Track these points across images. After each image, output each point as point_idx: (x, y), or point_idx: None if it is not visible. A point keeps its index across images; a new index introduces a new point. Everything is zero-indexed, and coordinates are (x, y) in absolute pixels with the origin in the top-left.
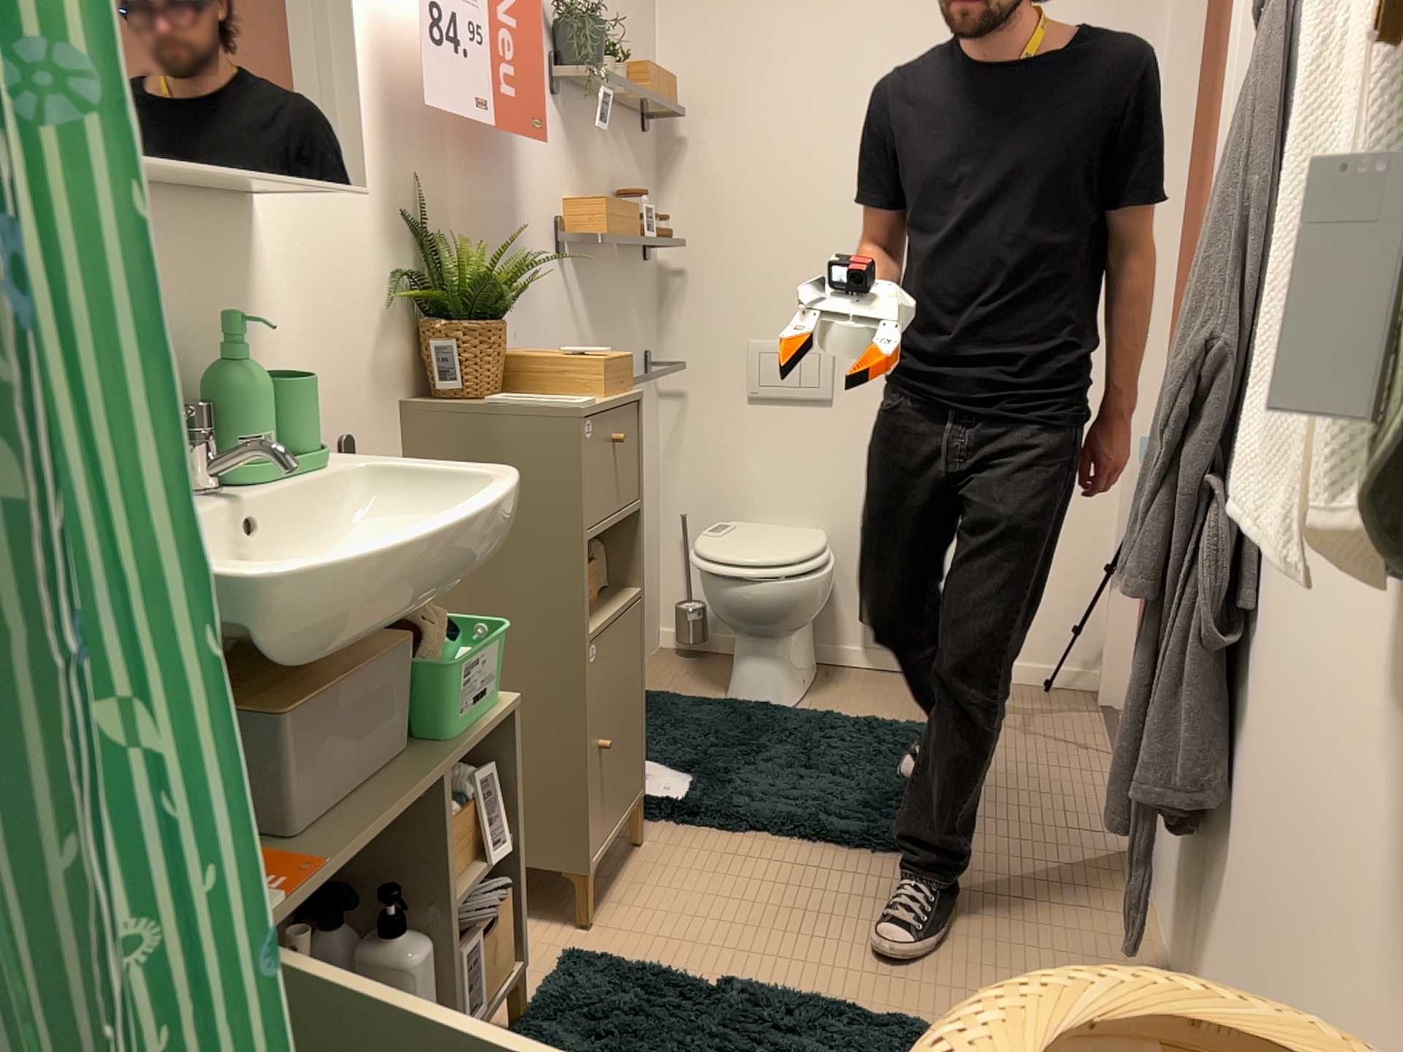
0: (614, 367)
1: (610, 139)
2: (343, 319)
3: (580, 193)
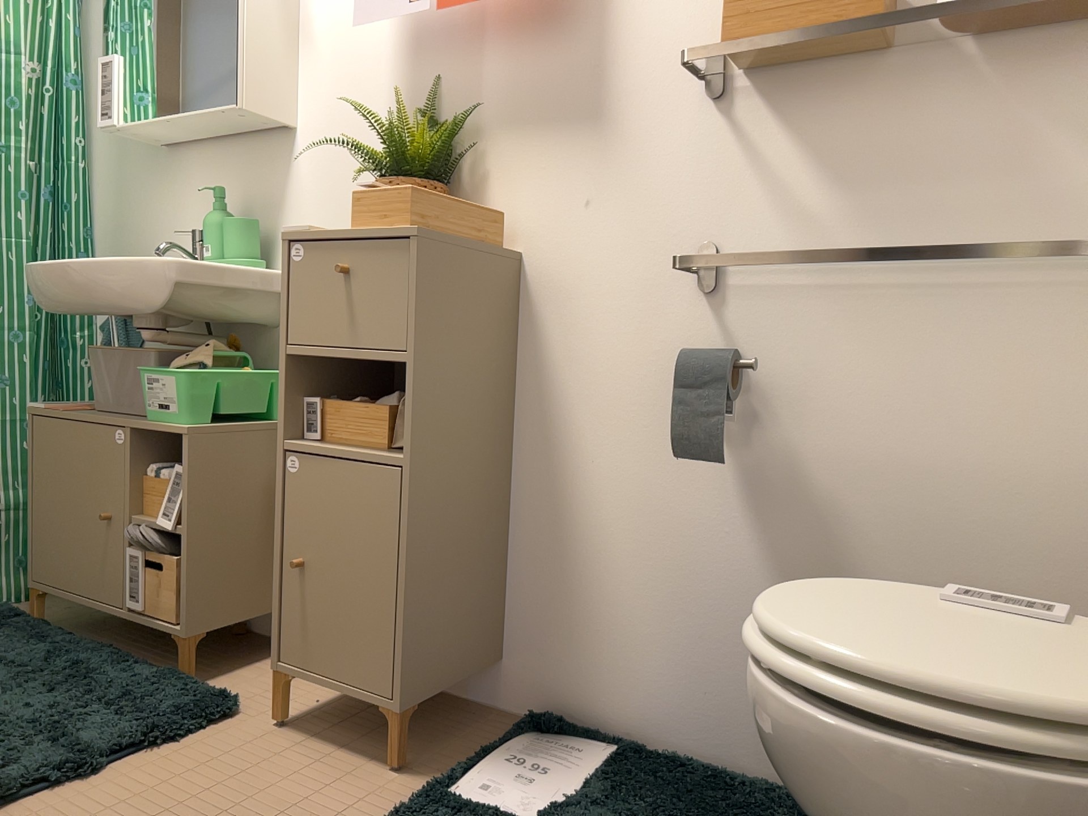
0: (367, 198)
1: None
2: (341, 192)
3: None
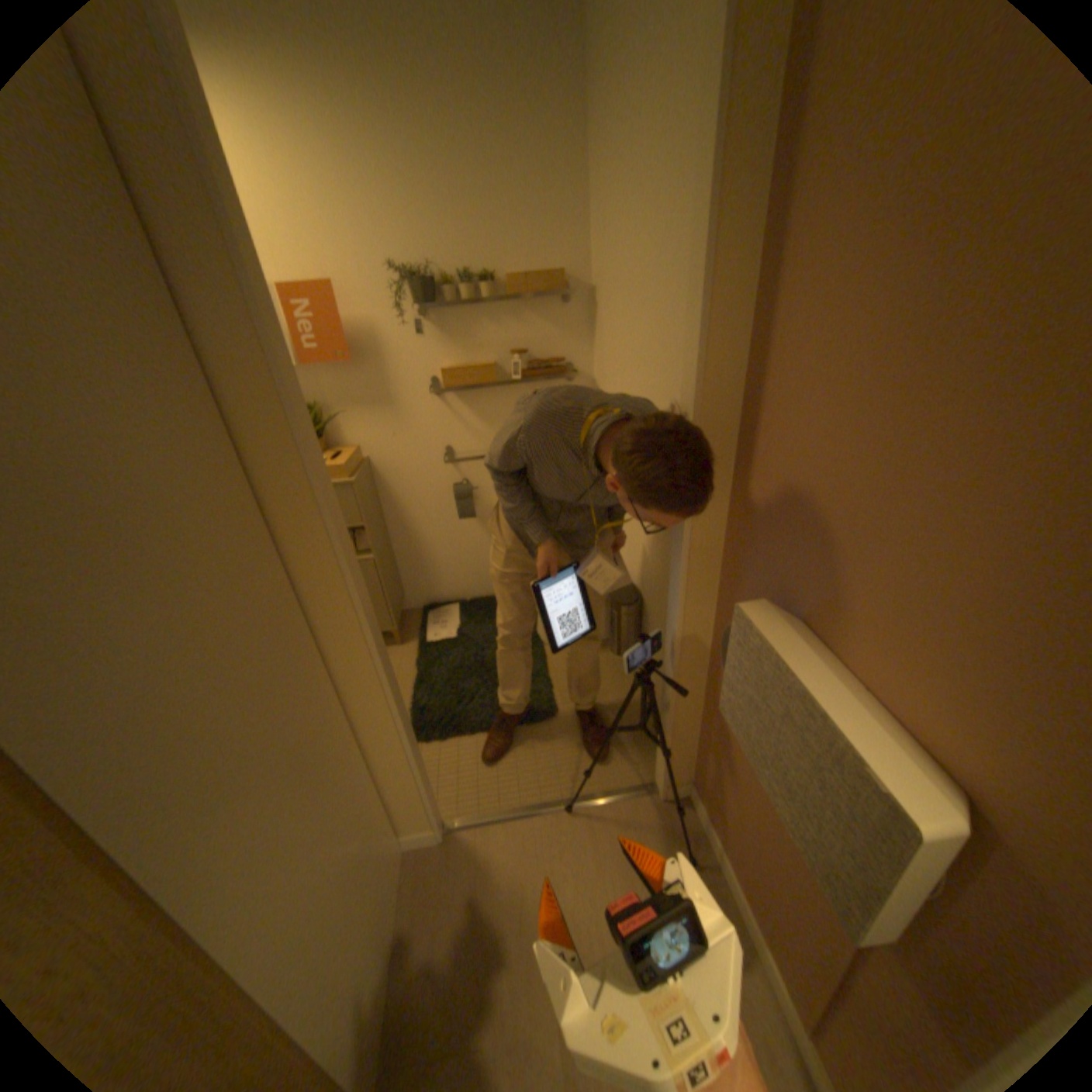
0: None
1: (502, 316)
2: None
3: (458, 357)
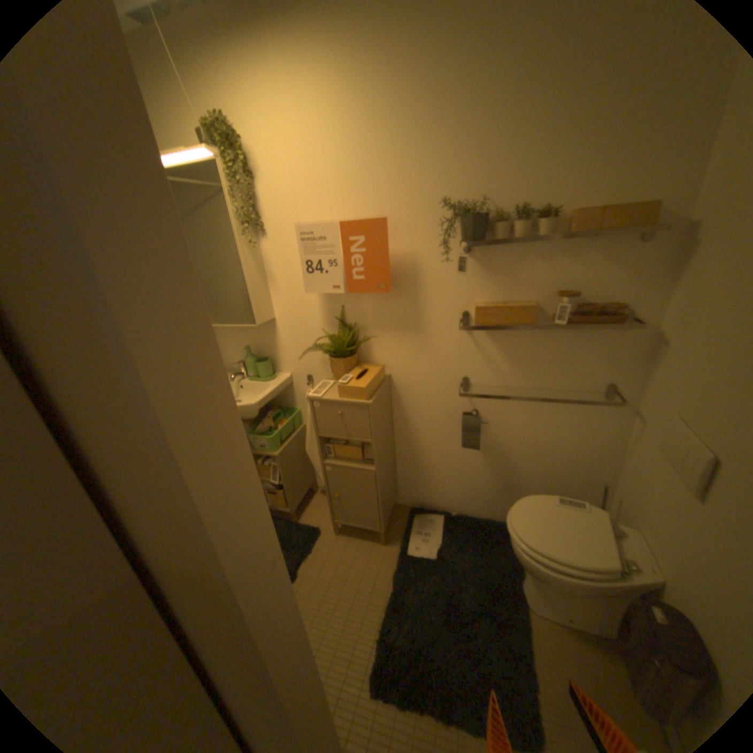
0: (345, 388)
1: (556, 253)
2: (304, 346)
3: (495, 293)
